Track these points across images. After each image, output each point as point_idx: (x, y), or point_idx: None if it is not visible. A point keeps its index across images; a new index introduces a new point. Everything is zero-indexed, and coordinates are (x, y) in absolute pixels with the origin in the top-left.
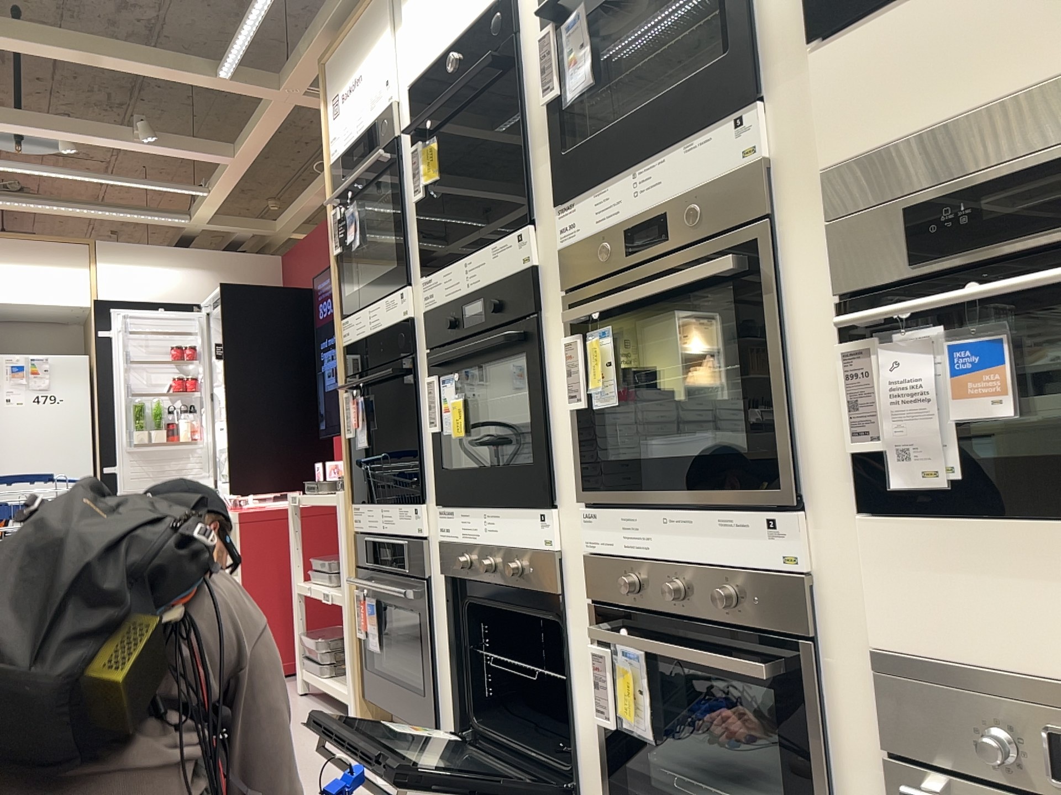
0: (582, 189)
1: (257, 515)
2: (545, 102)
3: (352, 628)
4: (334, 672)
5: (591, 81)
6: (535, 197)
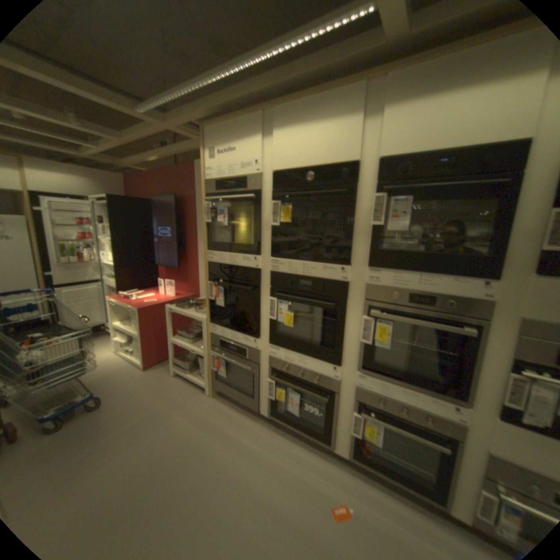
0: (387, 267)
1: (144, 309)
2: (371, 222)
3: (208, 366)
4: (189, 372)
5: (407, 229)
6: (353, 255)
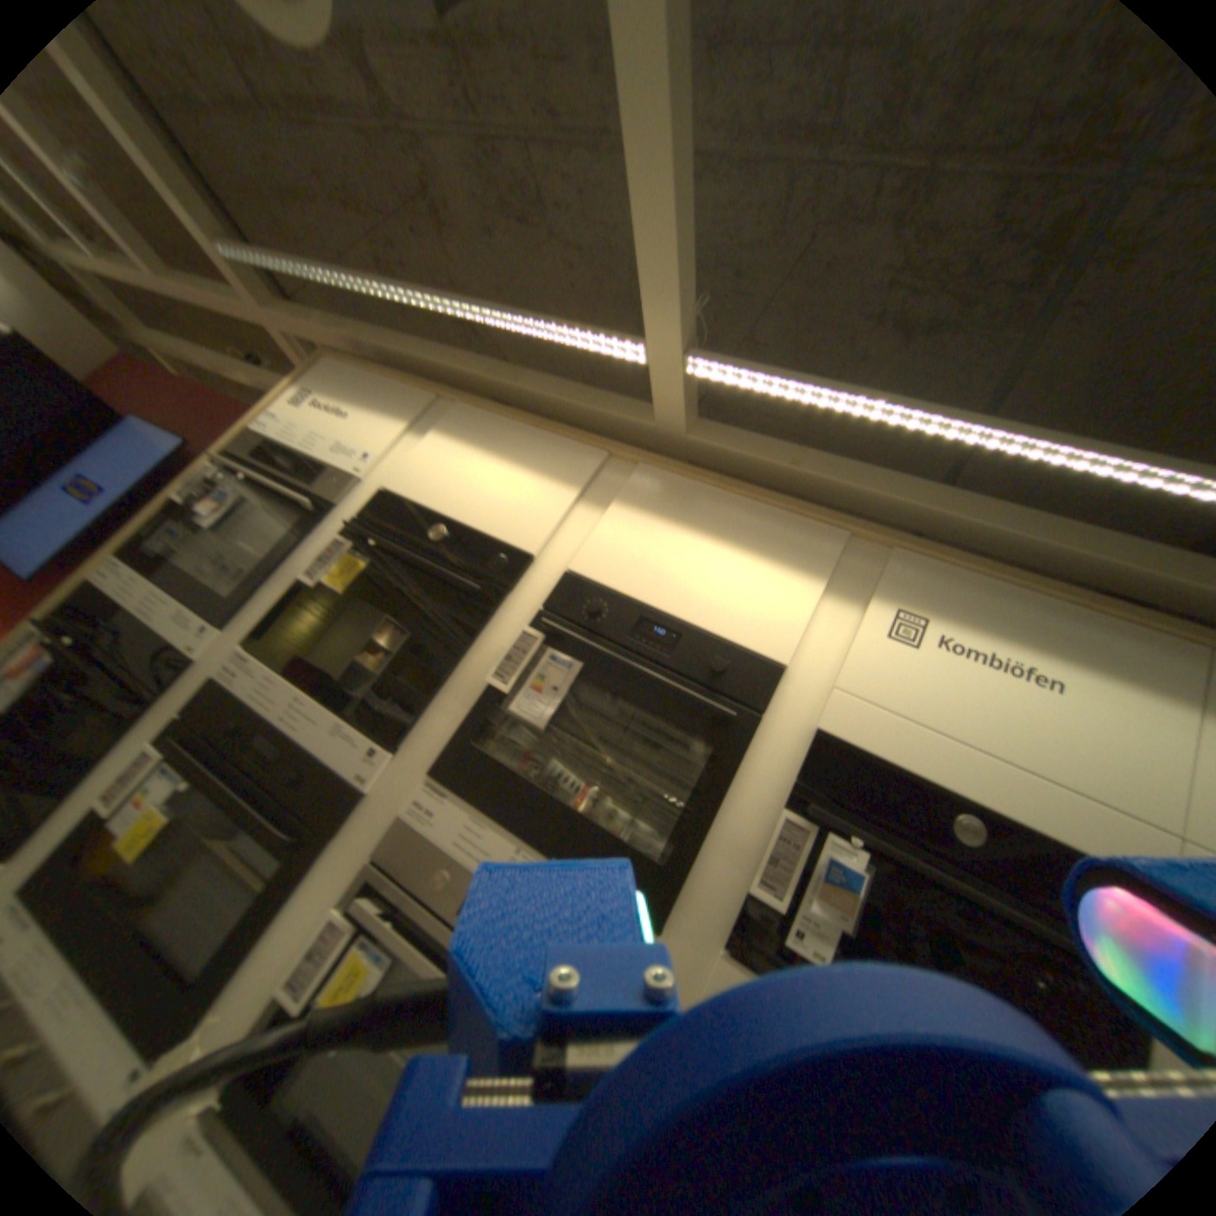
0: (468, 799)
1: None
2: (494, 681)
3: None
4: None
5: (546, 728)
6: (419, 737)
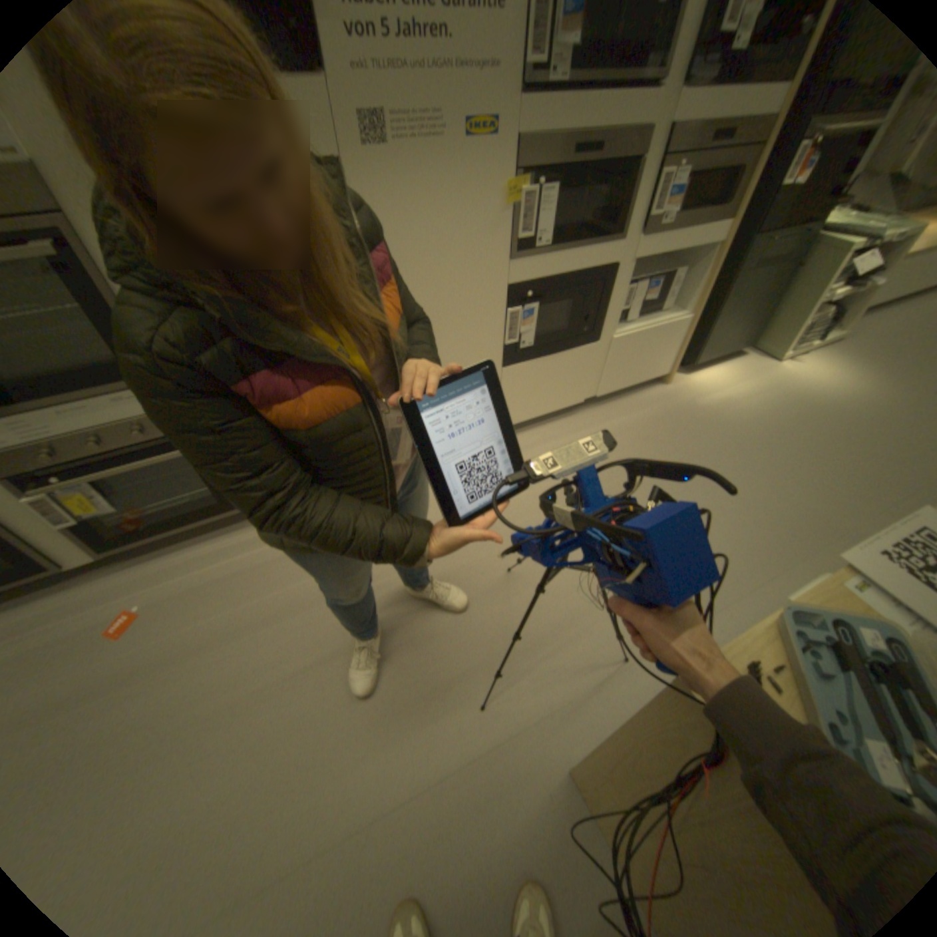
0: None
1: None
2: None
3: None
4: None
5: None
6: None
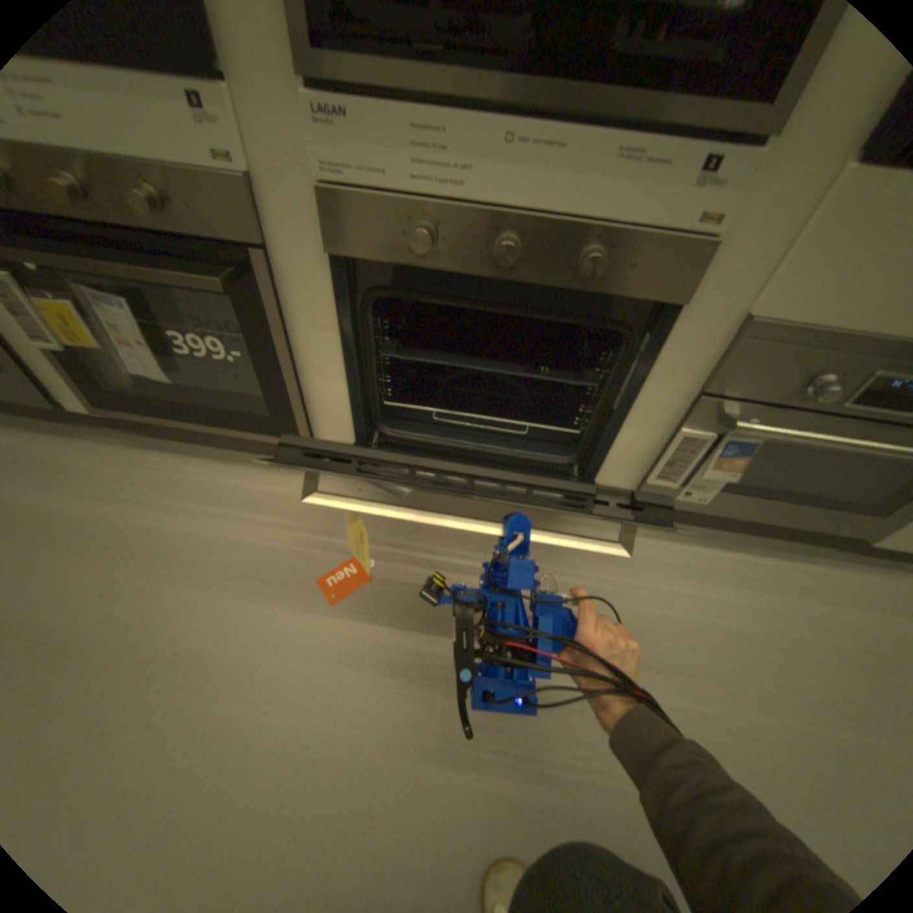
0: None
1: None
2: None
3: None
4: None
5: None
6: None
